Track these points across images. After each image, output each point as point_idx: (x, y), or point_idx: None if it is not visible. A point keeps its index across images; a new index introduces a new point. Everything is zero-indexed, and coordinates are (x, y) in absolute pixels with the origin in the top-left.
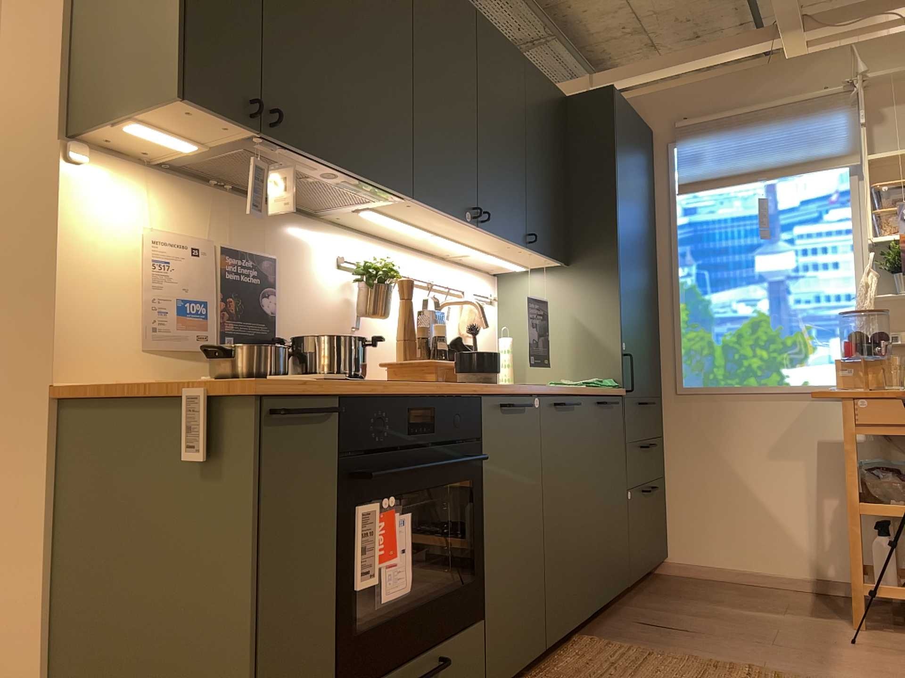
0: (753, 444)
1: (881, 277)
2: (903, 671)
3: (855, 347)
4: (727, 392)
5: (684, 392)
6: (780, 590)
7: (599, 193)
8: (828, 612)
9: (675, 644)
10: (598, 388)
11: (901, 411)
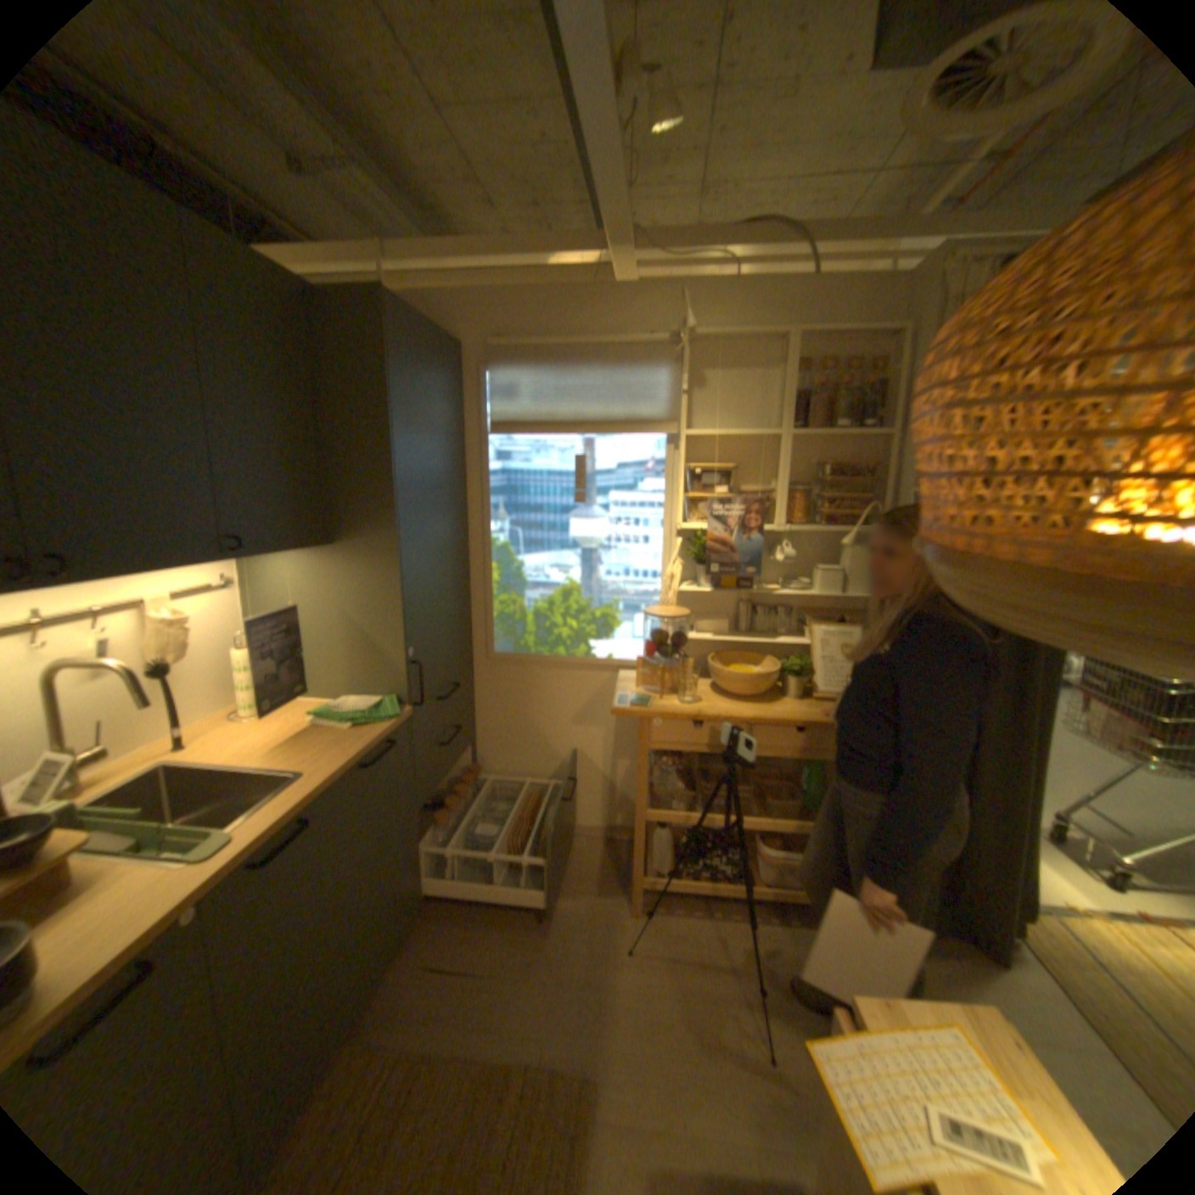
0: (559, 712)
1: (685, 559)
2: (667, 1016)
3: (656, 645)
4: (536, 661)
5: (494, 659)
6: (575, 843)
7: (369, 451)
8: (611, 884)
9: (453, 1021)
10: (368, 726)
11: (690, 733)
